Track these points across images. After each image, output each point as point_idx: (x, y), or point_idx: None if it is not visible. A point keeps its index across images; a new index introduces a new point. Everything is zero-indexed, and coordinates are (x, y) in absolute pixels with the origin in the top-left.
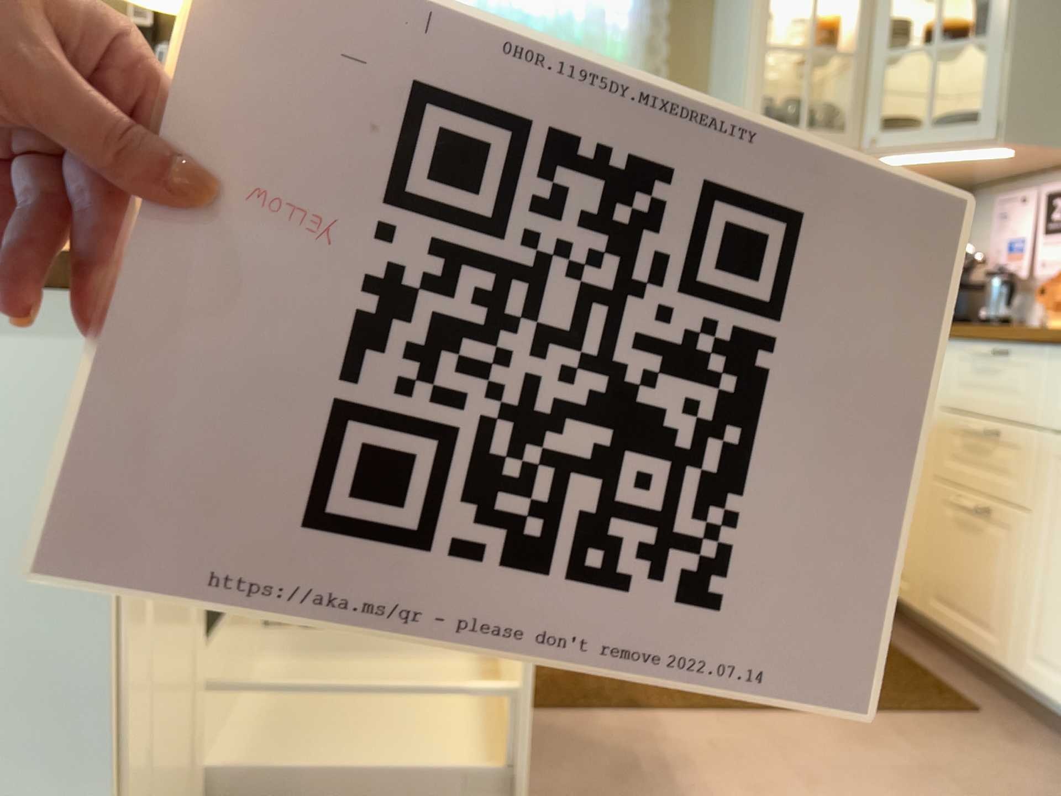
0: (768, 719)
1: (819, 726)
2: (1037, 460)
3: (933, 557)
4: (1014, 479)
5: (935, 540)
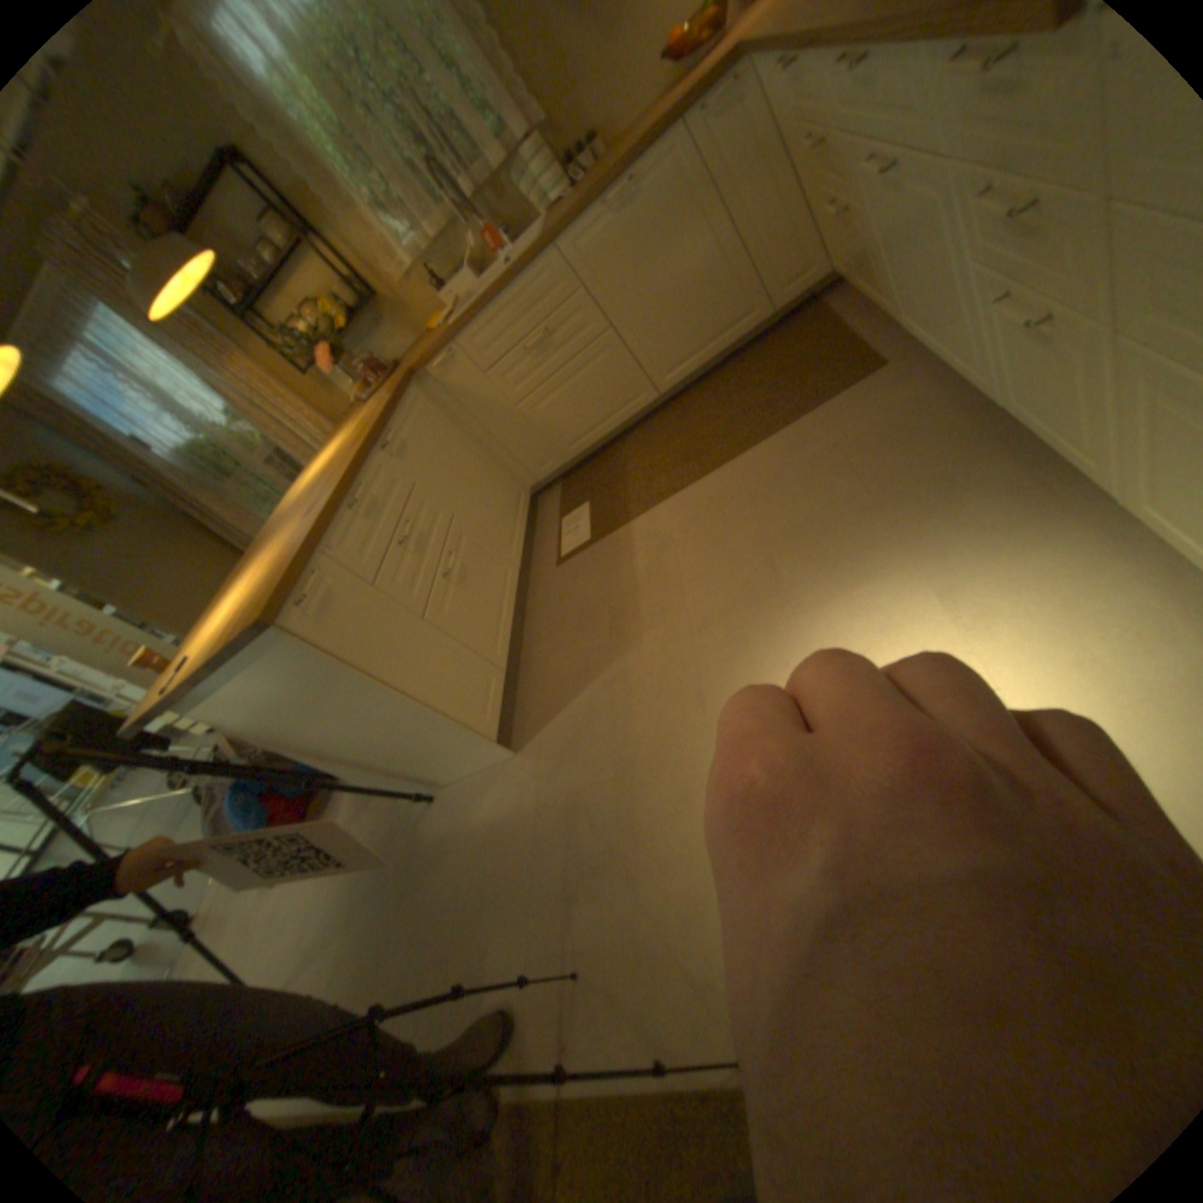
0: (746, 453)
1: (774, 441)
2: (845, 156)
3: (844, 245)
4: (844, 174)
5: (839, 232)
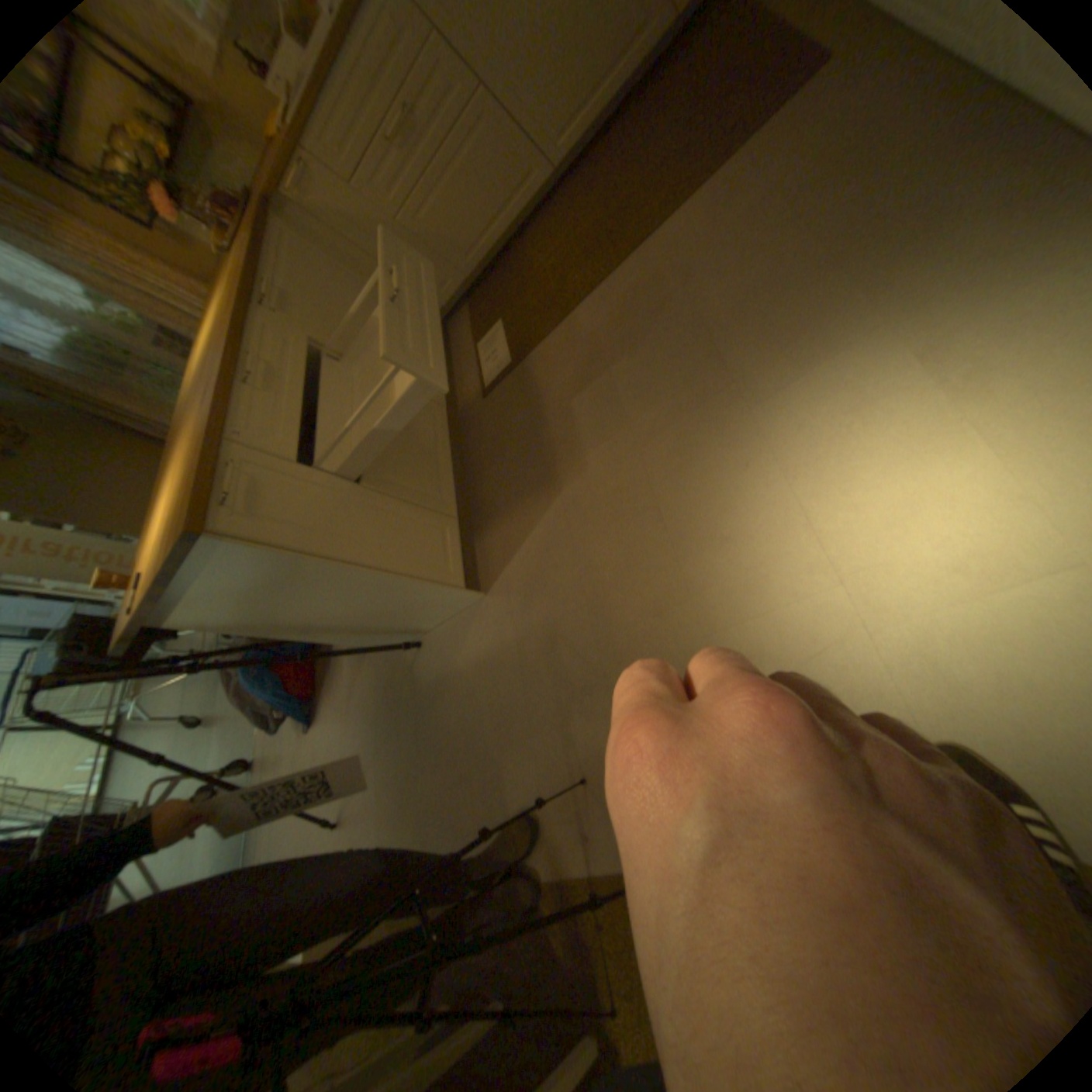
0: (667, 223)
1: (699, 199)
2: None
3: None
4: None
5: None
